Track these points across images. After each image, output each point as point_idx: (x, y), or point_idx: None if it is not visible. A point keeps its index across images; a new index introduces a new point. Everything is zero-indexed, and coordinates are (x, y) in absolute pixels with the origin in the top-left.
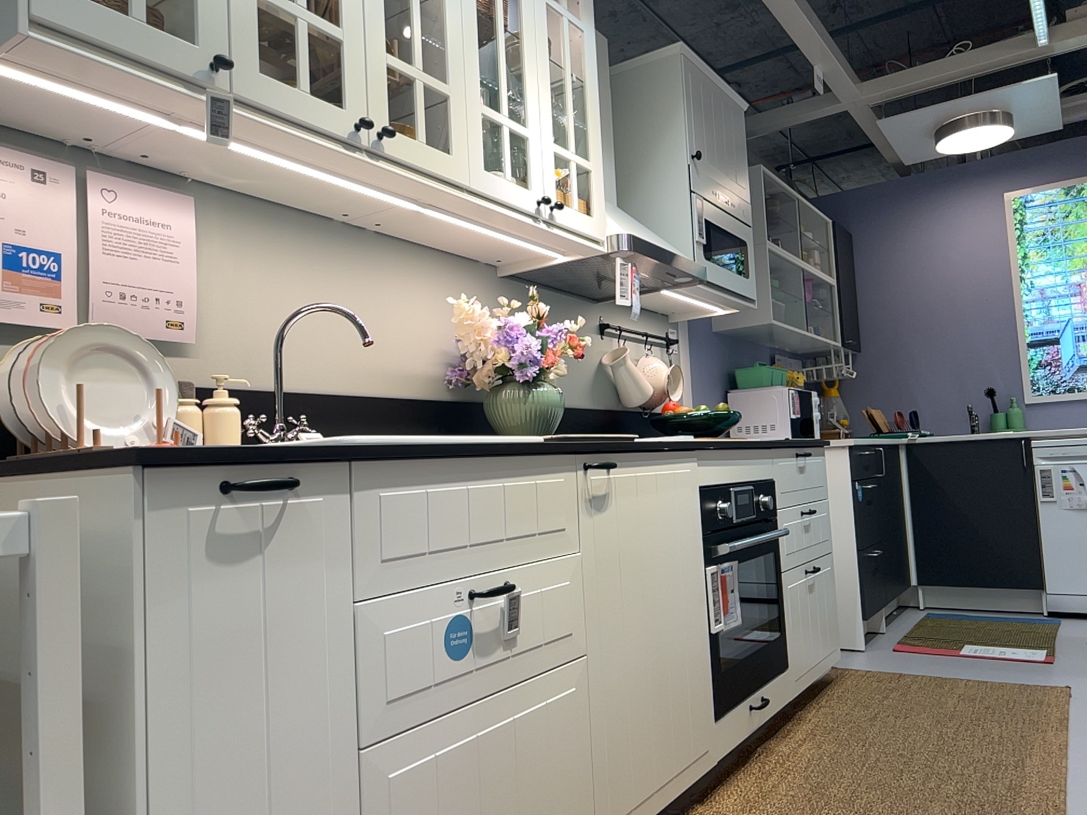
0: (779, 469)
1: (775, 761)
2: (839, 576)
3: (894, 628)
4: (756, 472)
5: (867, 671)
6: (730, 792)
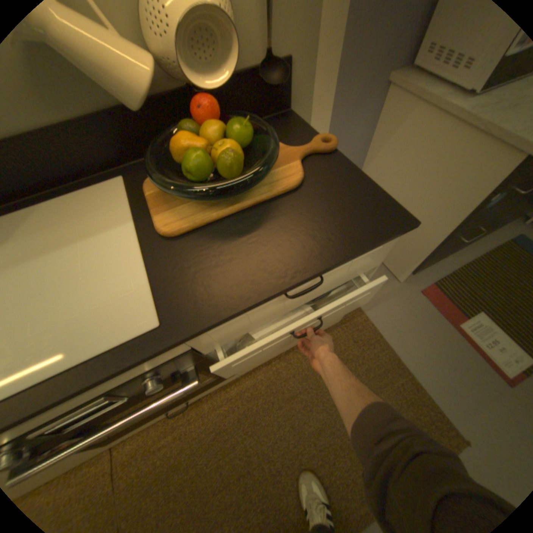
0: (203, 338)
1: (188, 418)
2: (415, 243)
3: (462, 253)
4: (111, 384)
5: (363, 321)
6: (138, 437)
